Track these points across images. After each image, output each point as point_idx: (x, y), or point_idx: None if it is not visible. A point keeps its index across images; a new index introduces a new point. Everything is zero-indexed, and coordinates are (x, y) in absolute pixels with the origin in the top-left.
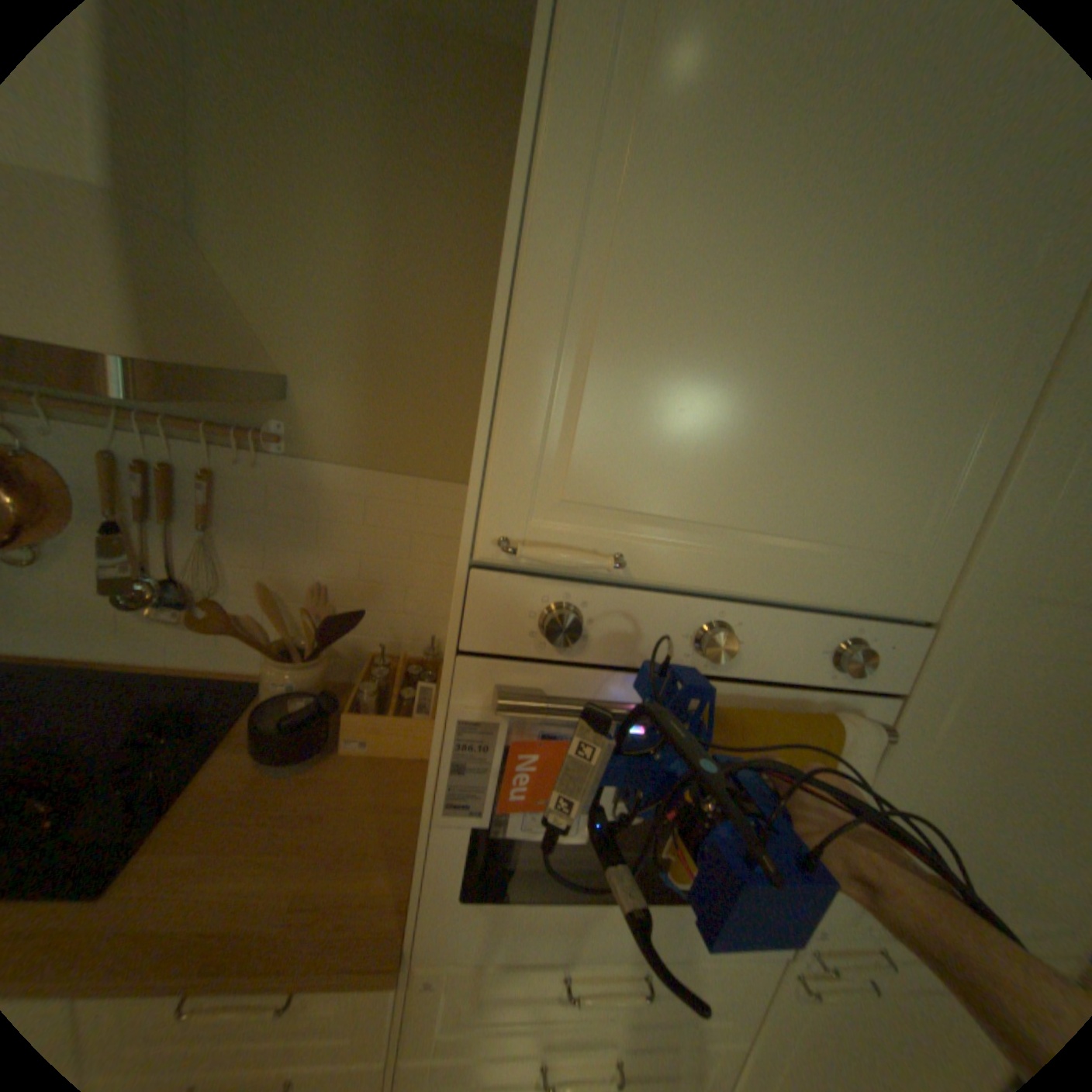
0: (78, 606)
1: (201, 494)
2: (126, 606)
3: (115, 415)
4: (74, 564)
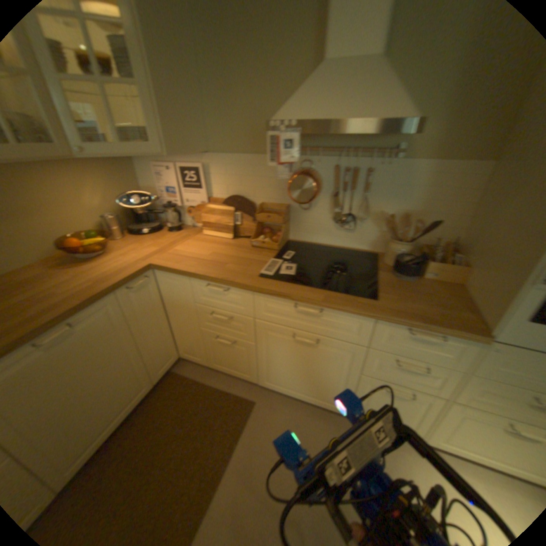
0: (318, 223)
1: (370, 177)
2: (337, 222)
3: (345, 149)
4: (320, 208)
